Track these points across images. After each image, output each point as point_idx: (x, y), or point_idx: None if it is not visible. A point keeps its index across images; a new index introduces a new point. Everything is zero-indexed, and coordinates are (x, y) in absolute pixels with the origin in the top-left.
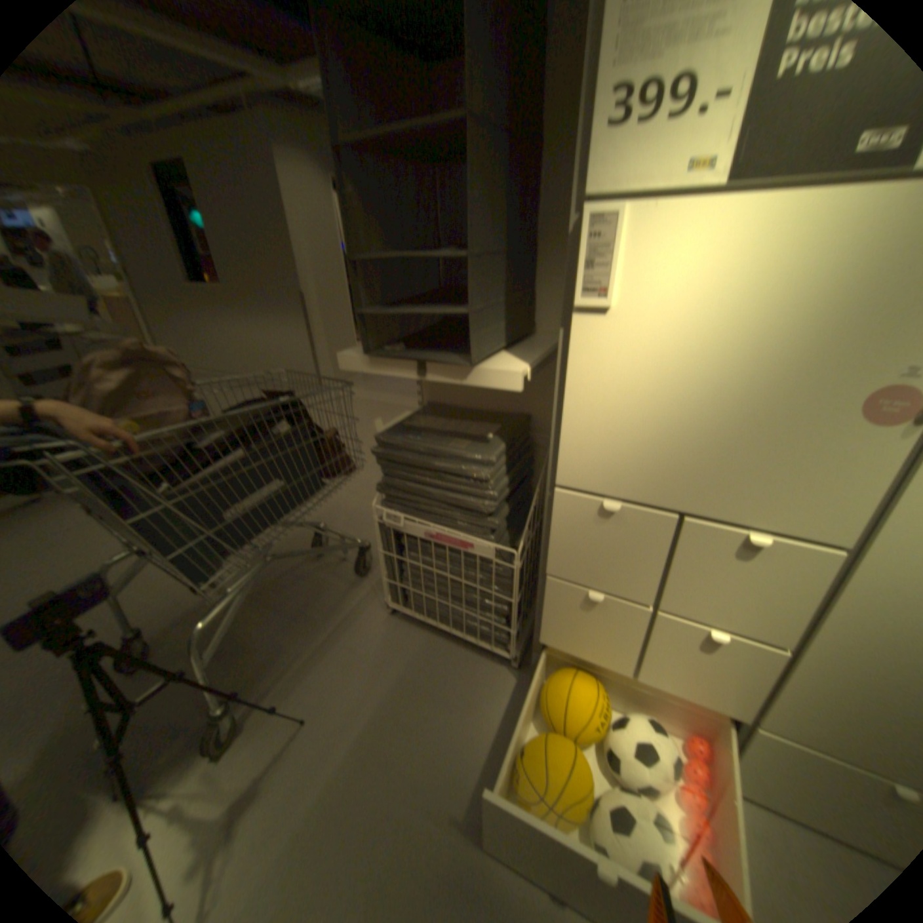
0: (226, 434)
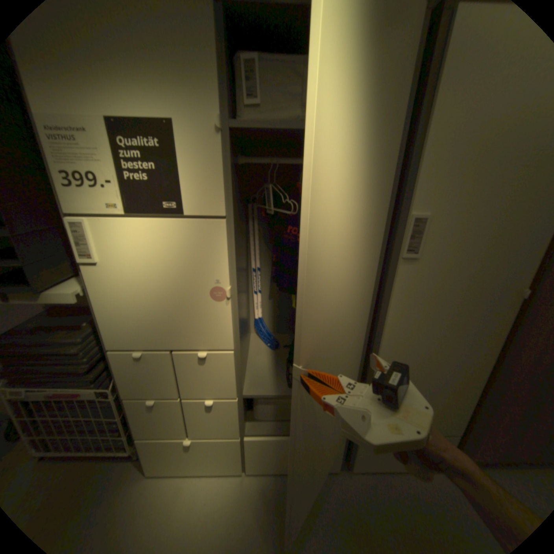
0: None
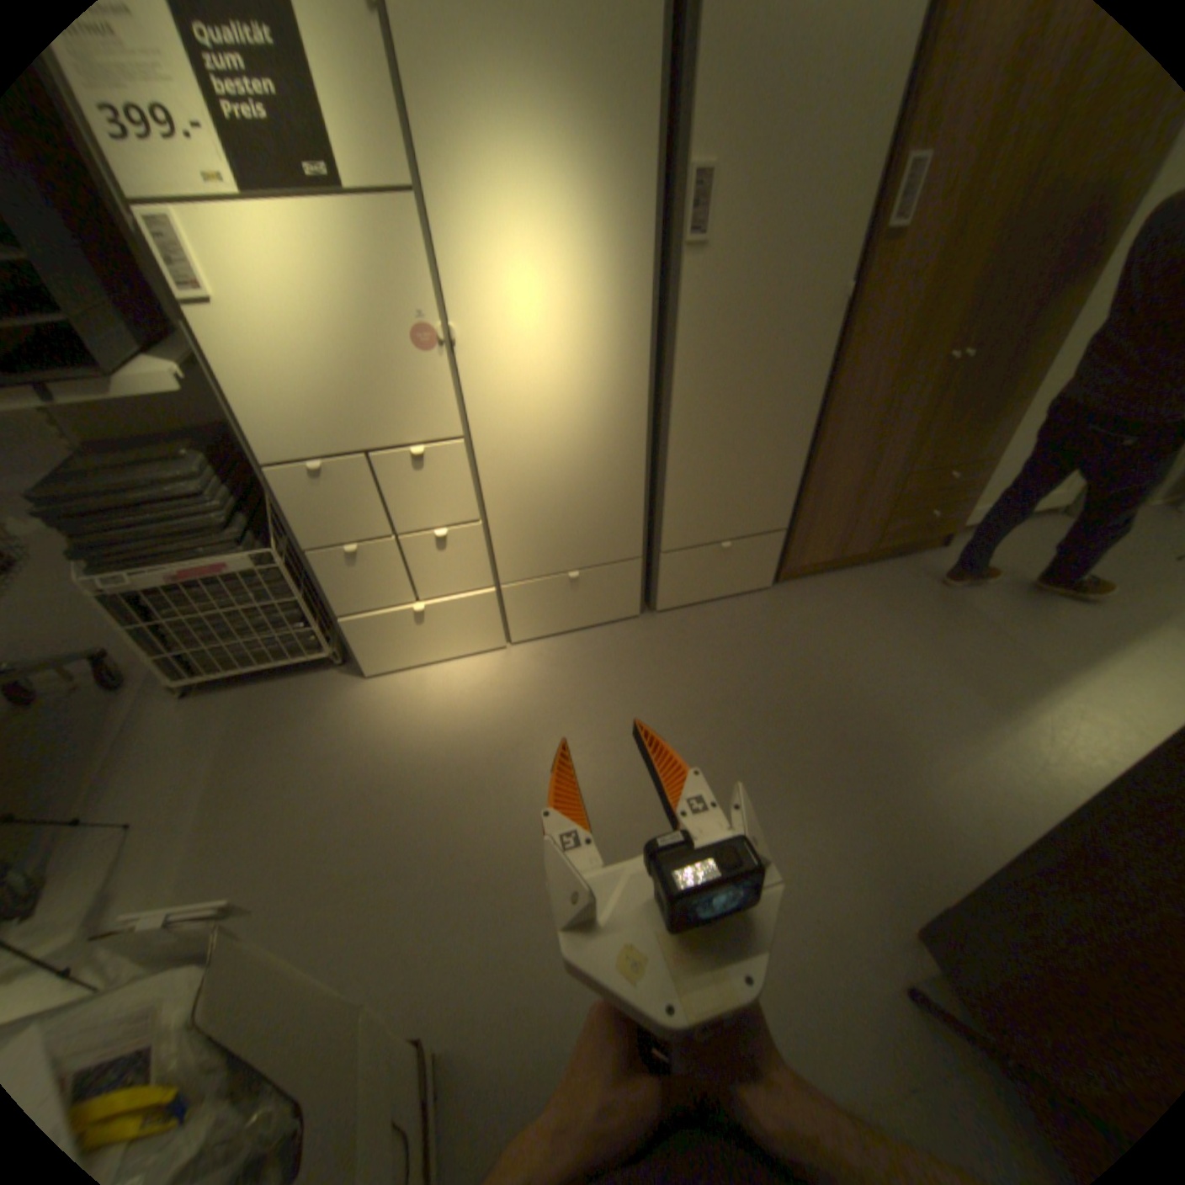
0: None
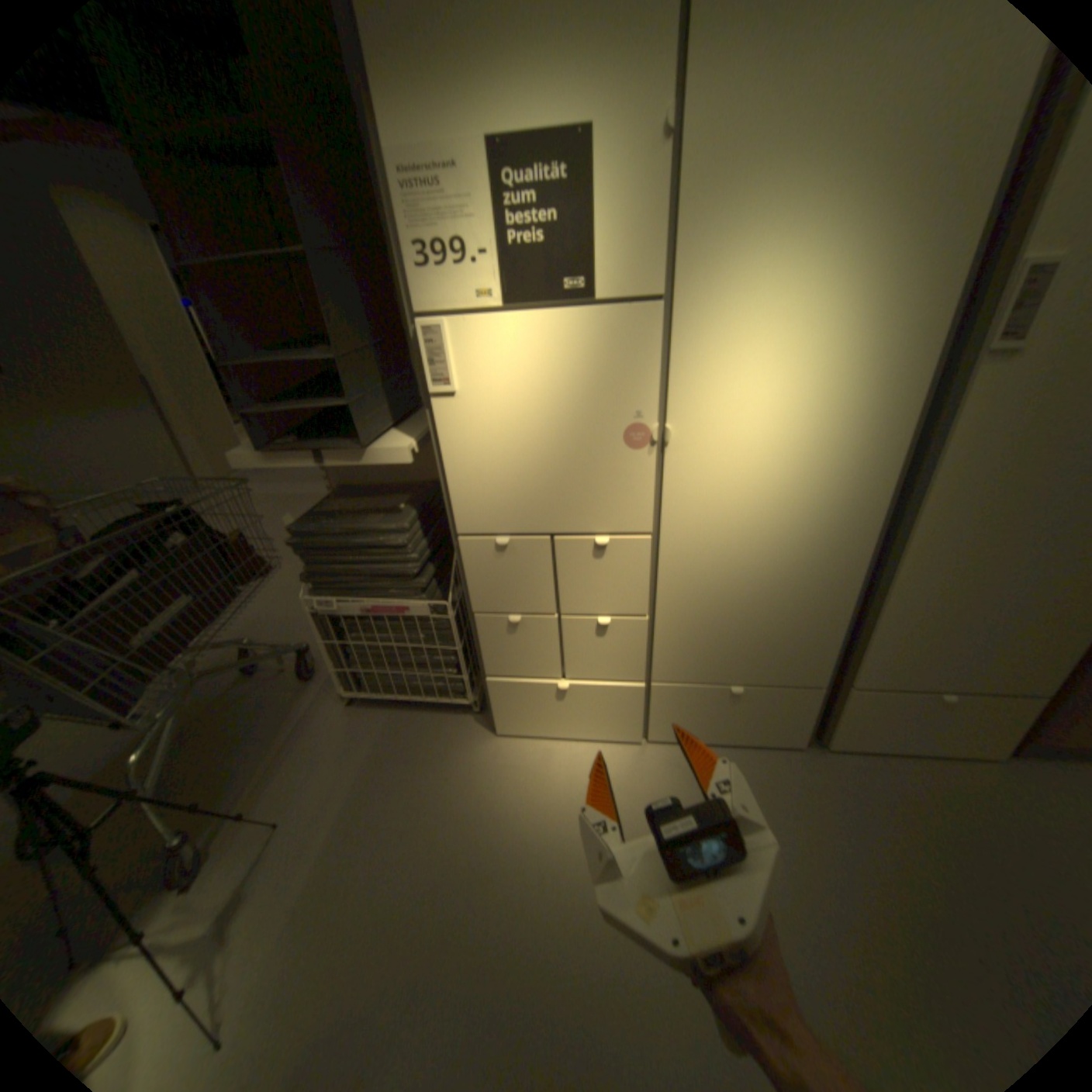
0: (103, 562)
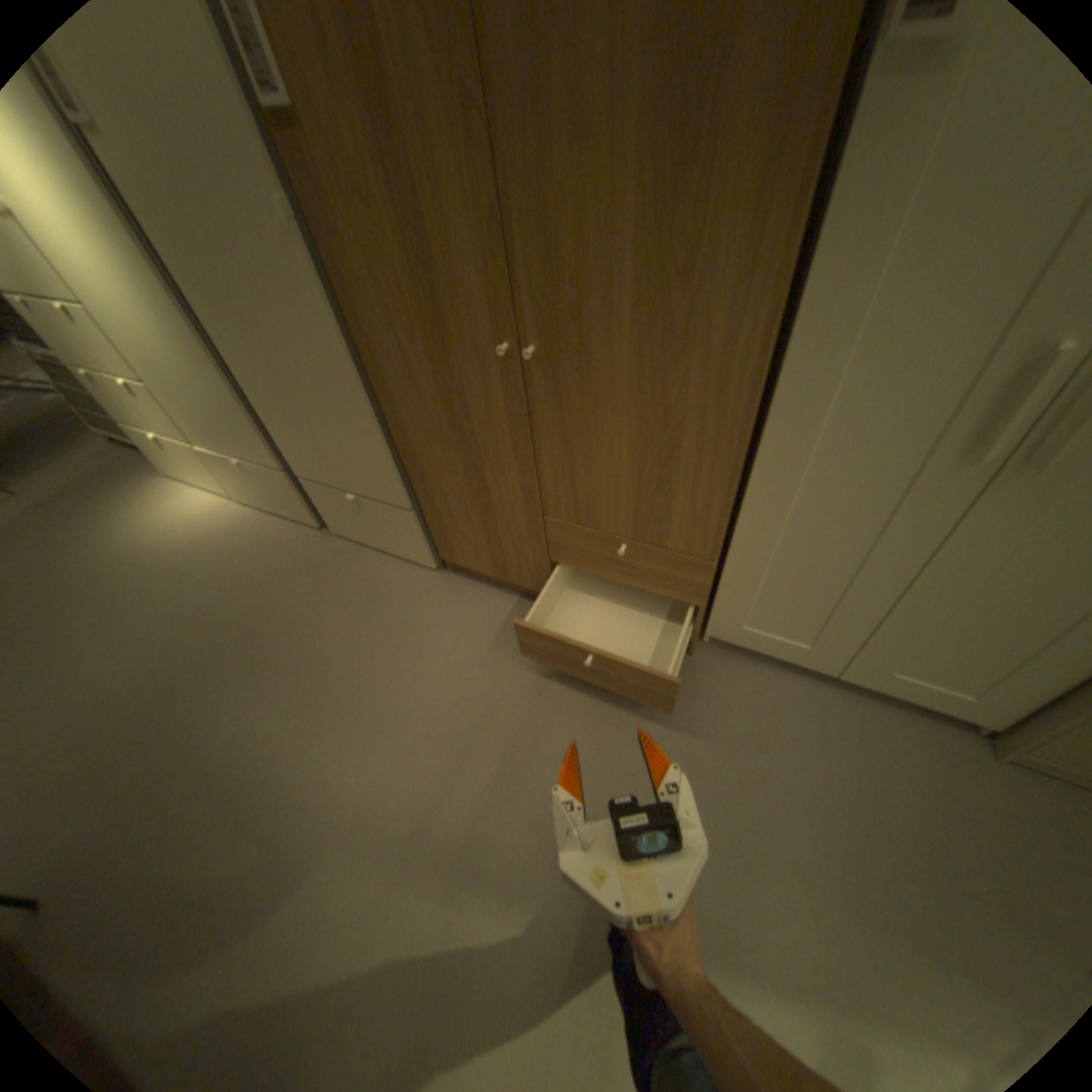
0: None
